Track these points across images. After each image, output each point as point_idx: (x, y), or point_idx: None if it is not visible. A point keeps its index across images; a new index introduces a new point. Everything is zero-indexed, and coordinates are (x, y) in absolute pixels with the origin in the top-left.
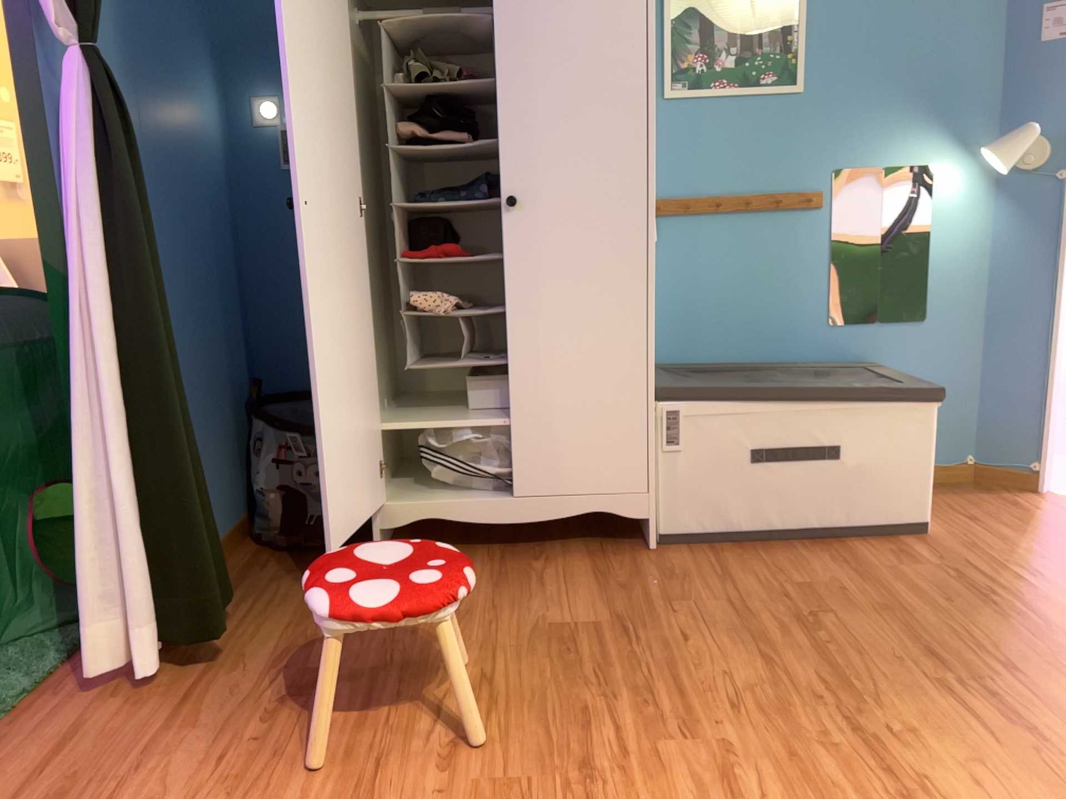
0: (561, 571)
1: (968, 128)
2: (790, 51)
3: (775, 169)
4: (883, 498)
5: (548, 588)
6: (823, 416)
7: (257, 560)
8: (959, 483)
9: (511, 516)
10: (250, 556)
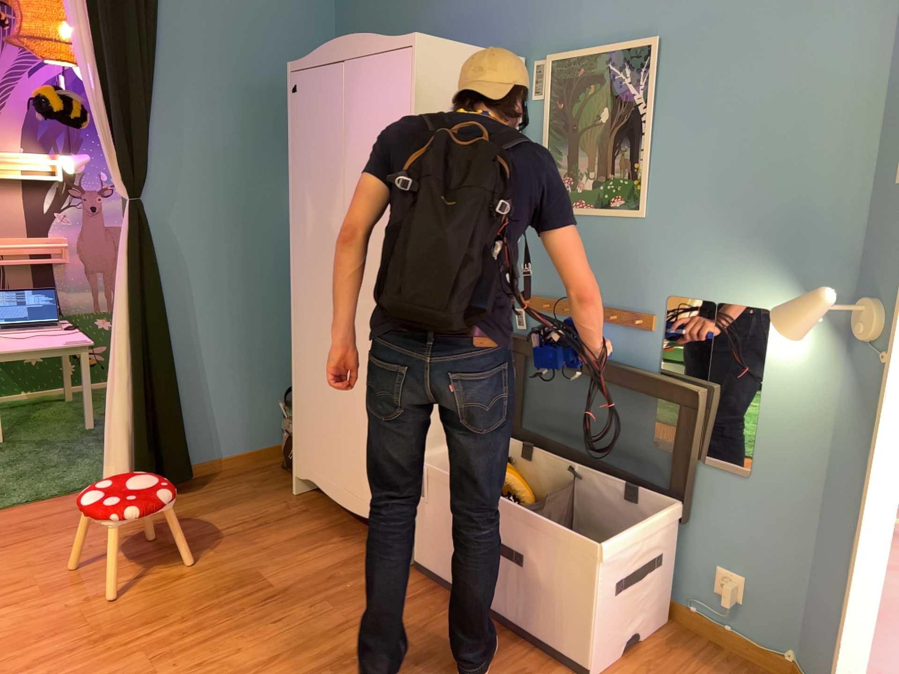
0: (336, 551)
1: (814, 275)
2: (636, 178)
3: (618, 285)
4: (558, 624)
5: (307, 555)
6: (517, 523)
7: (262, 468)
8: (766, 672)
9: (341, 501)
10: (265, 464)
